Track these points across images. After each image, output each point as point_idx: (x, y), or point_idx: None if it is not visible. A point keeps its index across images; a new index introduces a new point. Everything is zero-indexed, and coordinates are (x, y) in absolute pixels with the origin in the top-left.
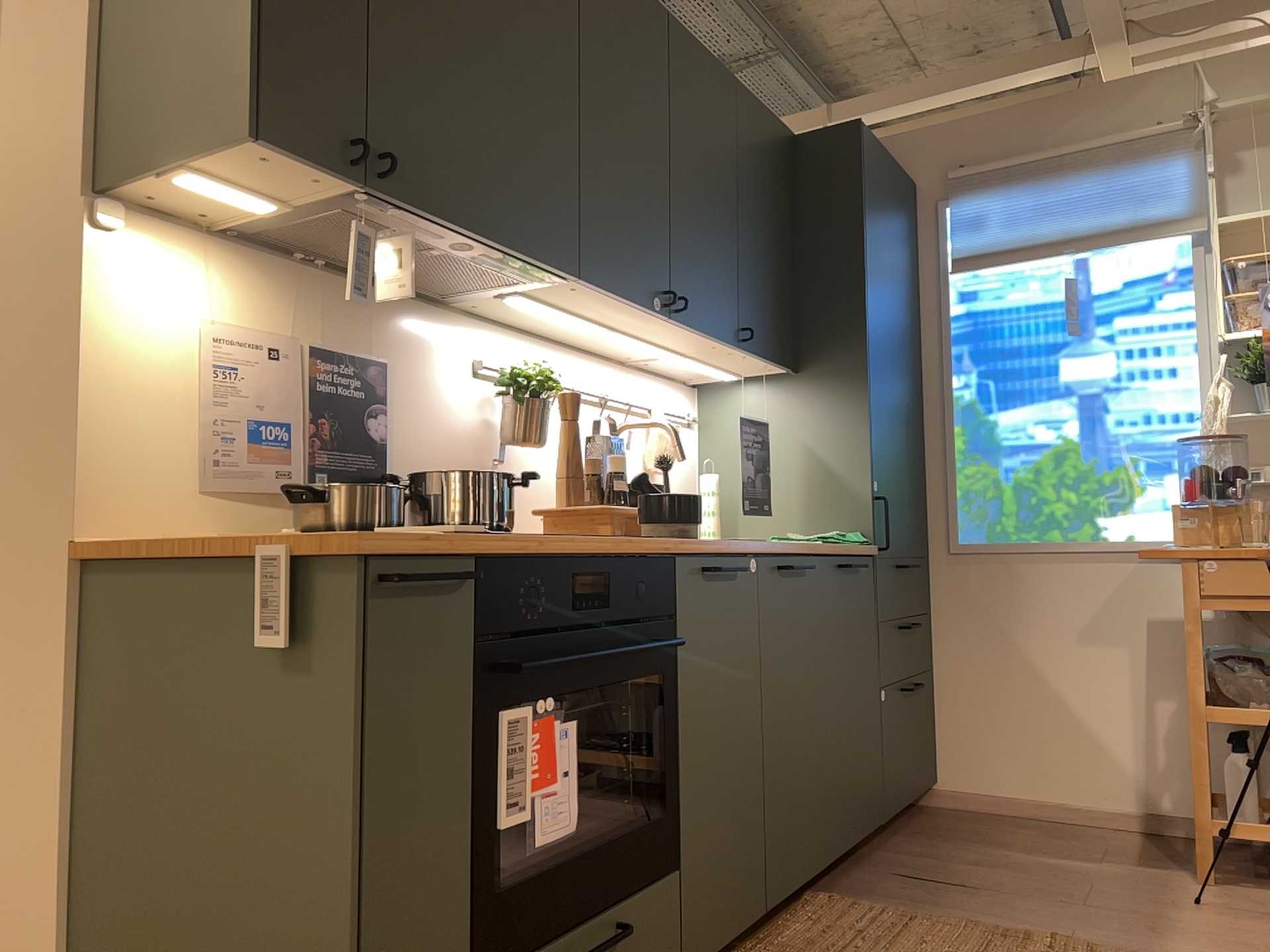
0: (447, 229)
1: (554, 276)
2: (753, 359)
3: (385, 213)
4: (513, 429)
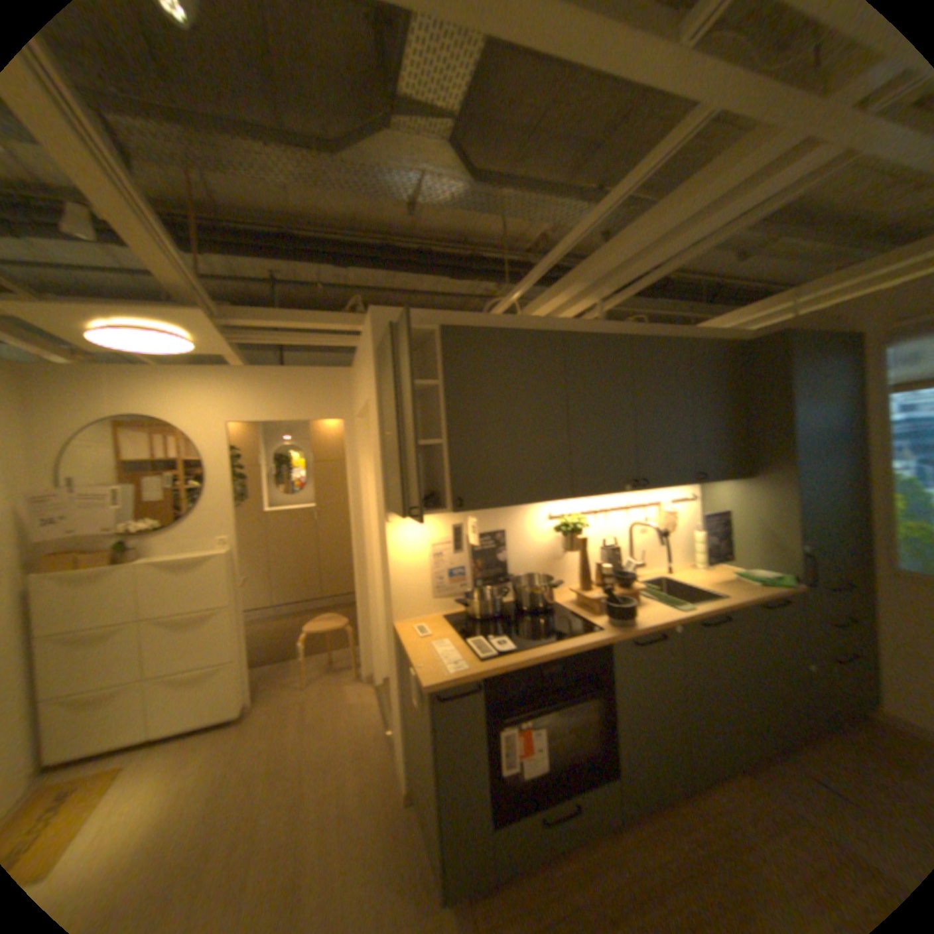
0: (496, 507)
1: (561, 497)
2: (714, 481)
3: (468, 510)
4: (565, 545)
